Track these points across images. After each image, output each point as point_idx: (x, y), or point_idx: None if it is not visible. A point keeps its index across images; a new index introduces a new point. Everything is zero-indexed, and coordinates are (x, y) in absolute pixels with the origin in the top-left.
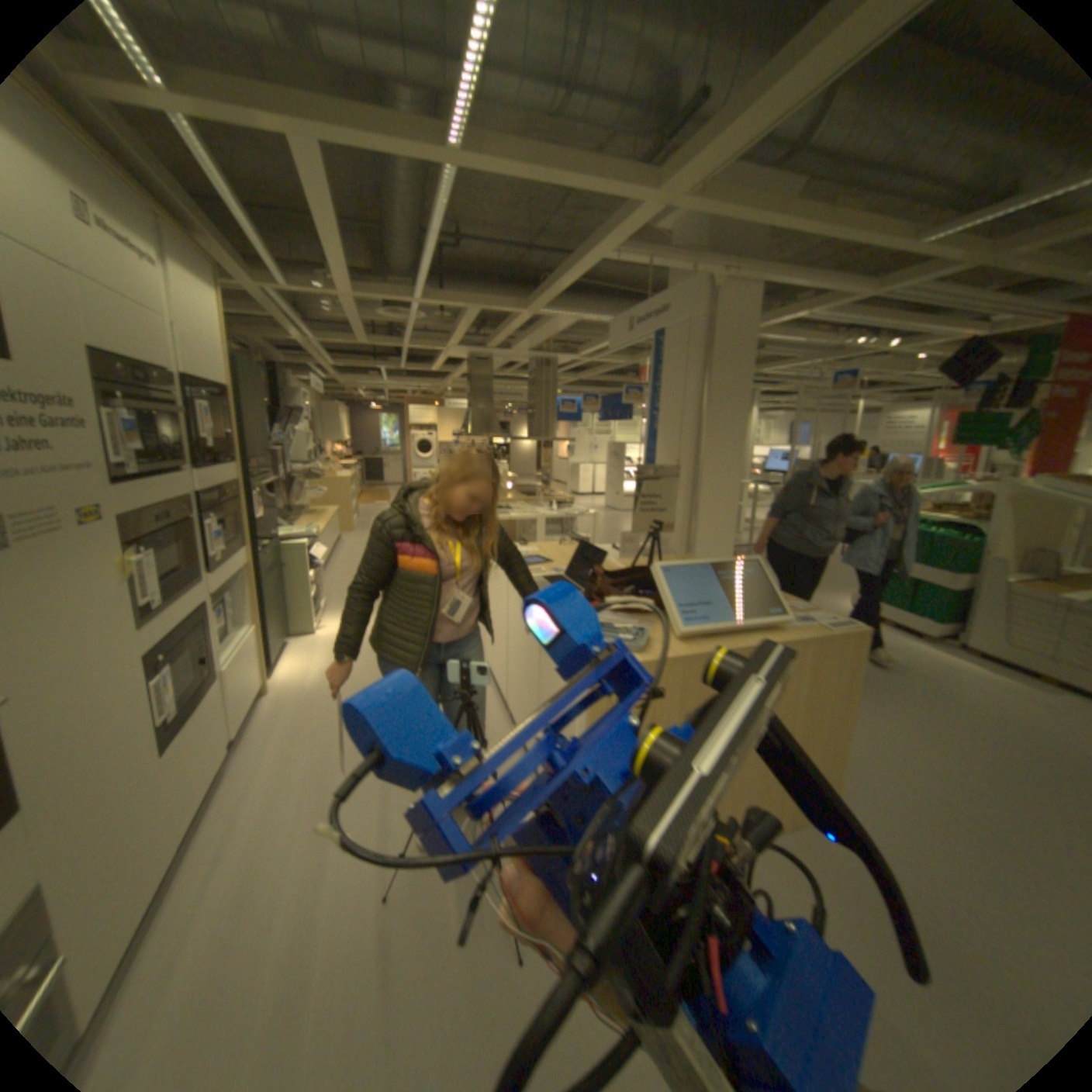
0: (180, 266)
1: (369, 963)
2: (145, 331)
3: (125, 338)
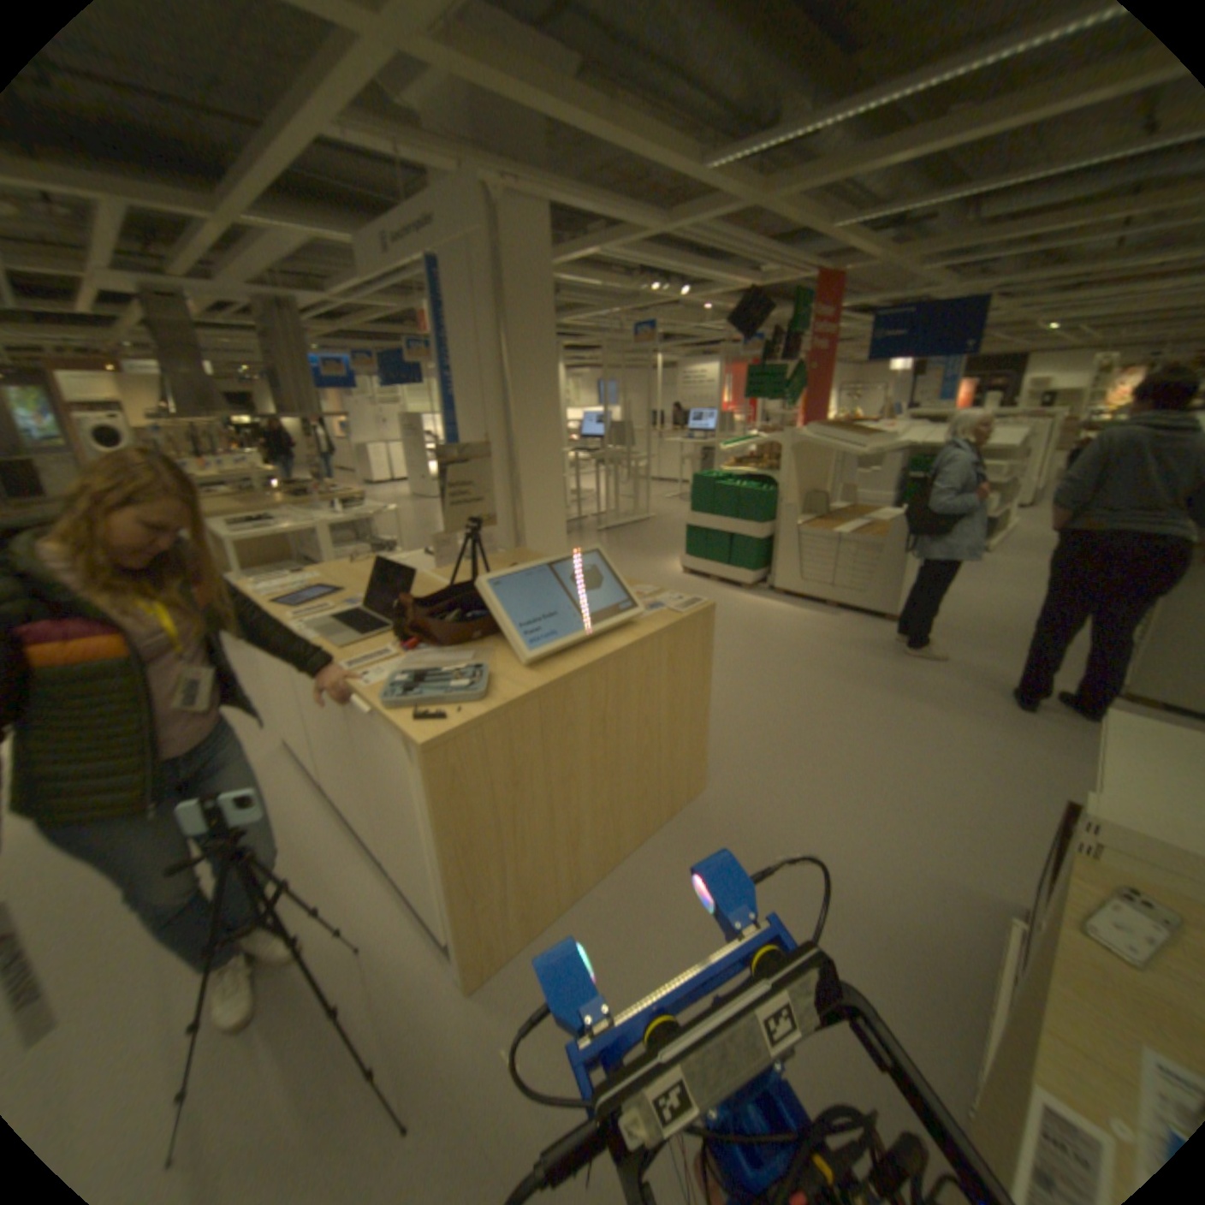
0: None
1: None
2: None
3: None
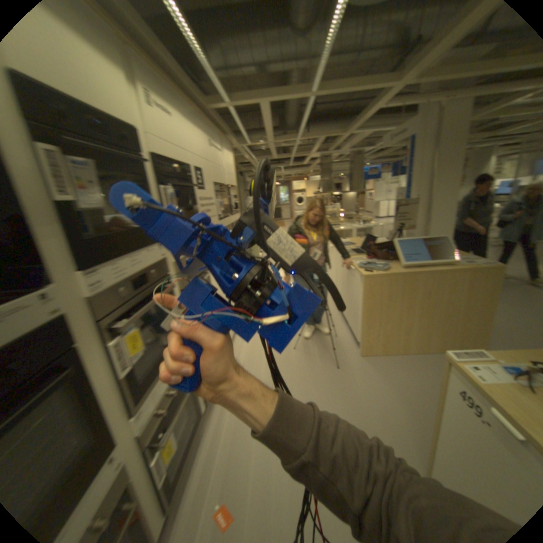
0: (226, 150)
1: (292, 362)
2: (222, 175)
3: (219, 178)
